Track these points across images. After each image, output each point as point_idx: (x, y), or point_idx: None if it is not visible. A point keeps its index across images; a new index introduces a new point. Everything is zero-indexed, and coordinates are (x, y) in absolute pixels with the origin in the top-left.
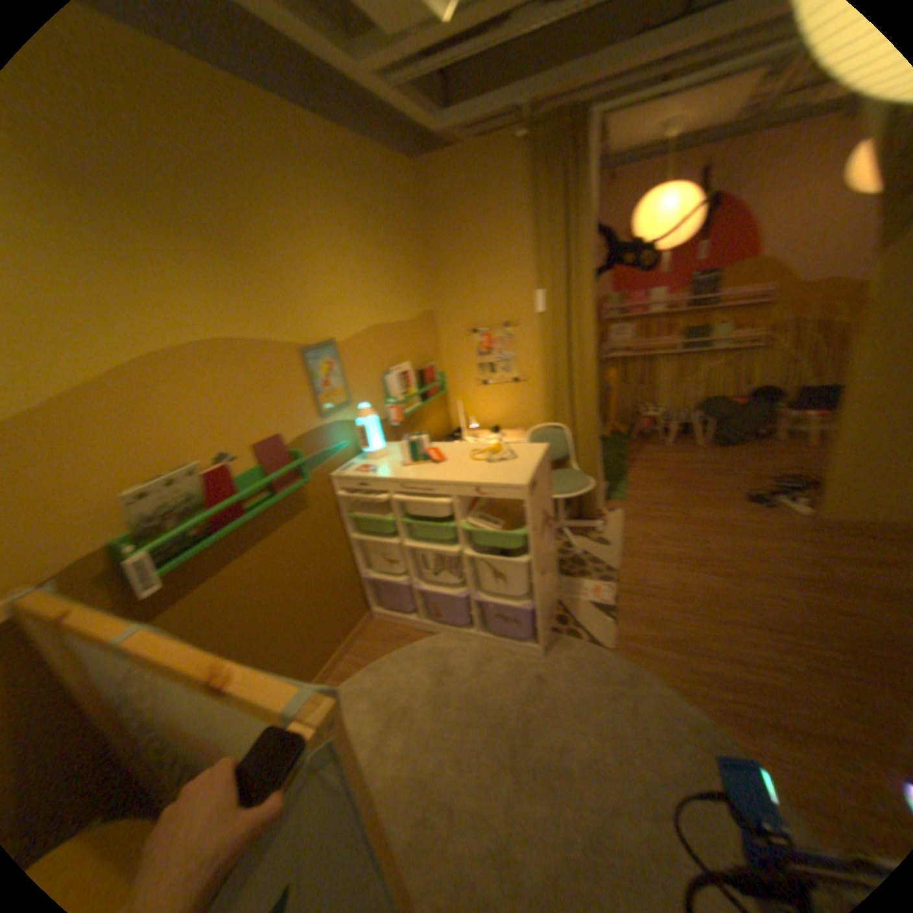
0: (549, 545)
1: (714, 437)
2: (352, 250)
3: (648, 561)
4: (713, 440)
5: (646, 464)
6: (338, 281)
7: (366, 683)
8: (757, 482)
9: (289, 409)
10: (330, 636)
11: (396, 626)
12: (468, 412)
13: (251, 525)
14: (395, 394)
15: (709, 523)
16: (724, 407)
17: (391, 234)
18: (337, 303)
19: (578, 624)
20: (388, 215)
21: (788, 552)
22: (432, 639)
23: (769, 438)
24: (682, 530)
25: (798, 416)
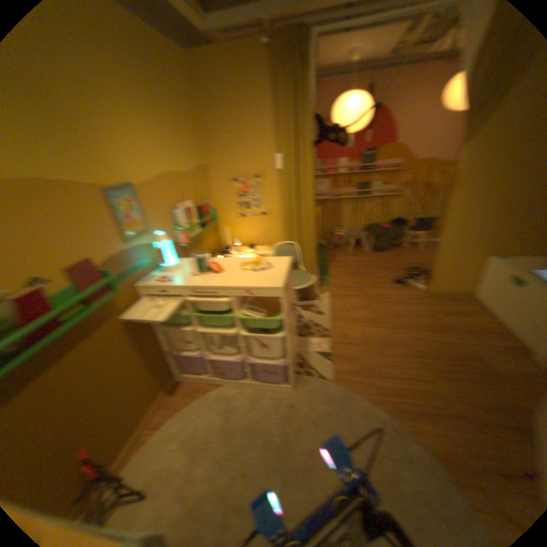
0: (292, 321)
1: (371, 246)
2: (141, 111)
3: (345, 322)
4: (371, 248)
5: (338, 263)
6: (131, 135)
7: (173, 428)
8: (396, 272)
9: (95, 236)
10: (143, 399)
11: (192, 383)
12: (232, 234)
13: (68, 332)
14: (181, 222)
15: (375, 297)
16: (377, 229)
17: (171, 104)
18: (131, 153)
19: (310, 367)
20: (168, 88)
21: (416, 311)
22: (218, 389)
23: (399, 246)
24: (361, 302)
25: (412, 234)
